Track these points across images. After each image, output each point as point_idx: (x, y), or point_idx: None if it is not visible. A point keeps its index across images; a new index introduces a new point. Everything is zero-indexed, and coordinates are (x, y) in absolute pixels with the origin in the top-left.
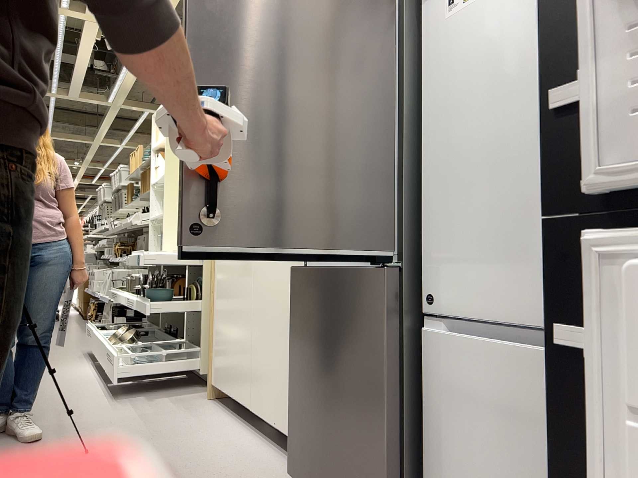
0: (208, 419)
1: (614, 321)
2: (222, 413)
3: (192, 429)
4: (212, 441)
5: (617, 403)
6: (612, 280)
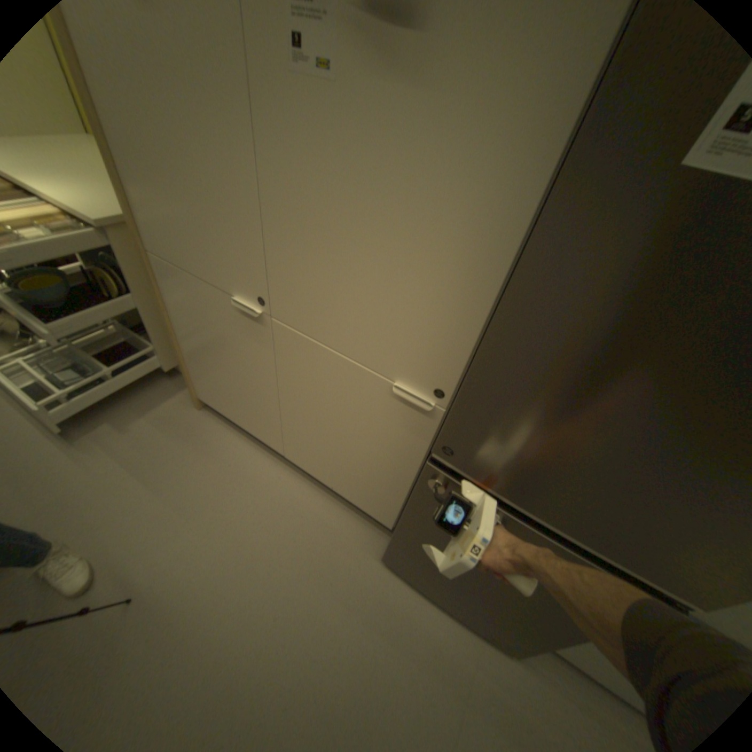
0: (226, 454)
1: None
2: (235, 438)
3: (222, 484)
4: (260, 502)
5: None
6: None
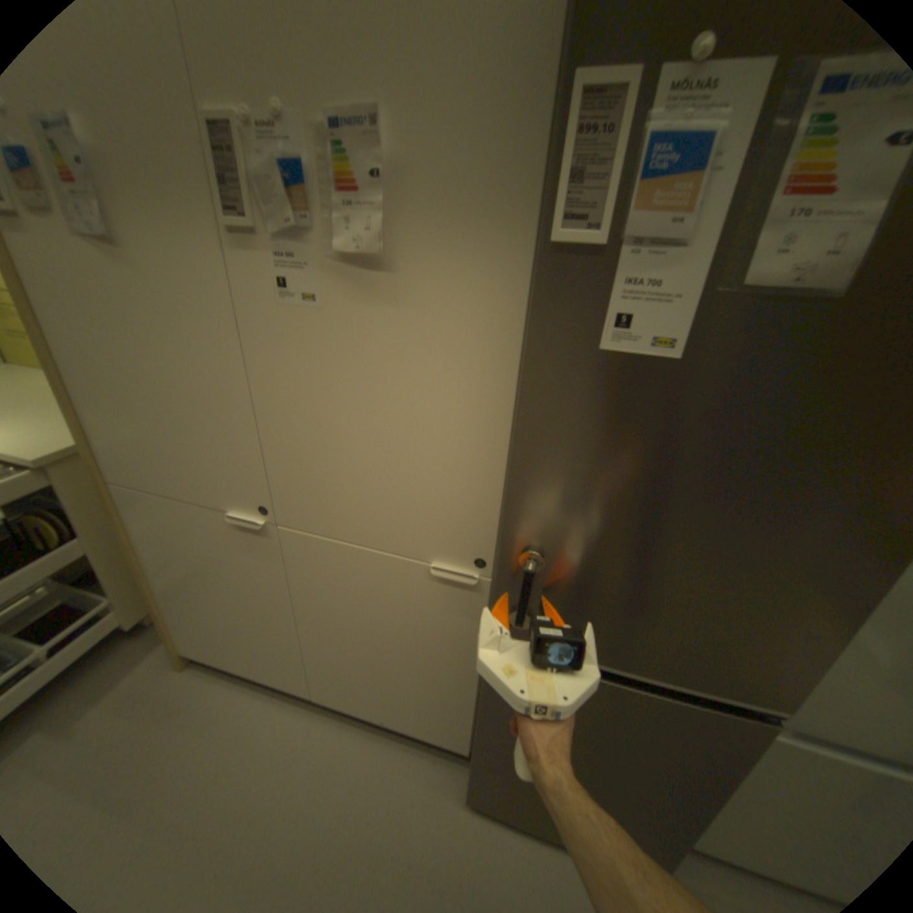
0: (227, 723)
1: None
2: (236, 695)
3: (227, 769)
4: (286, 778)
5: None
6: None
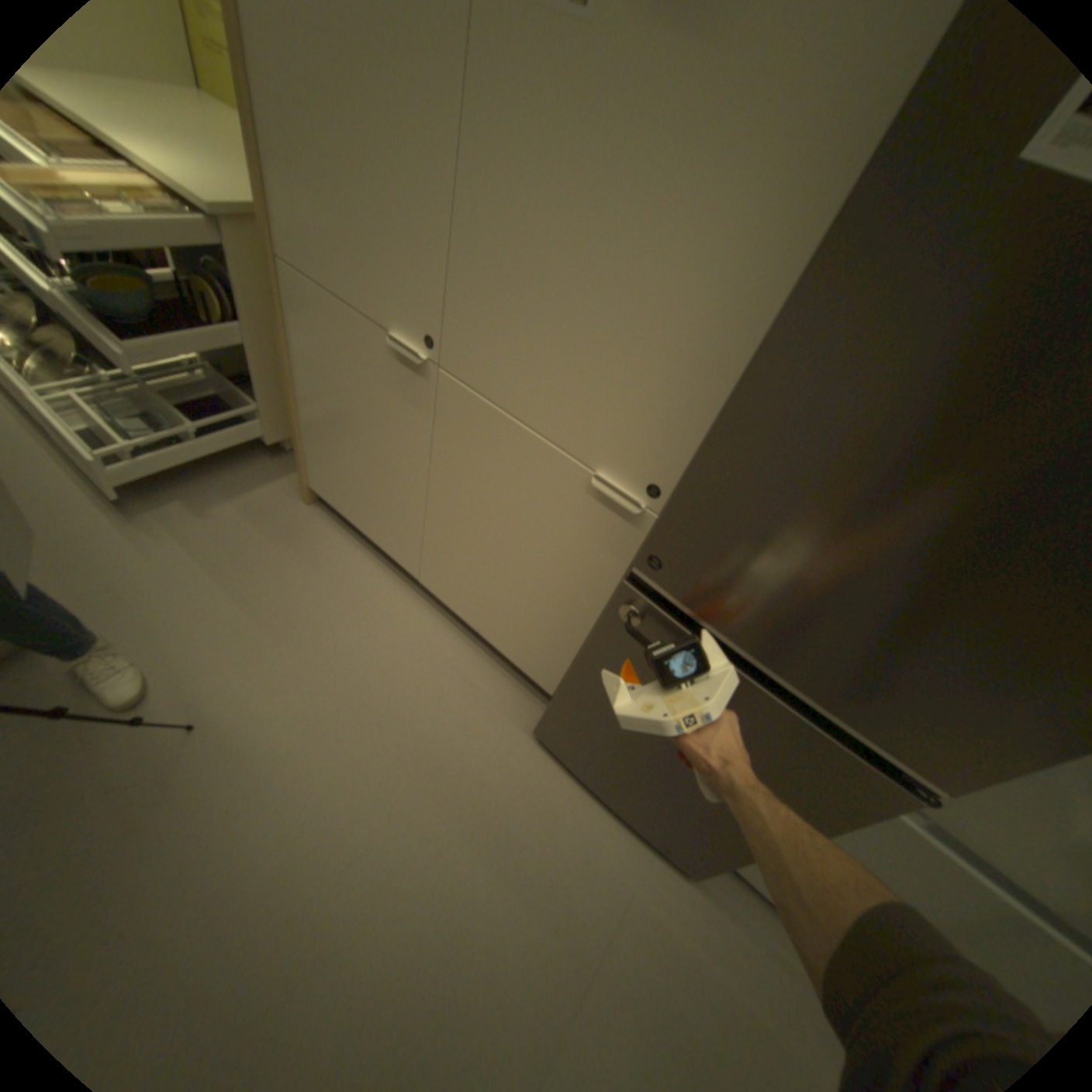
0: (340, 567)
1: None
2: (354, 548)
3: (330, 604)
4: (379, 635)
5: None
6: None
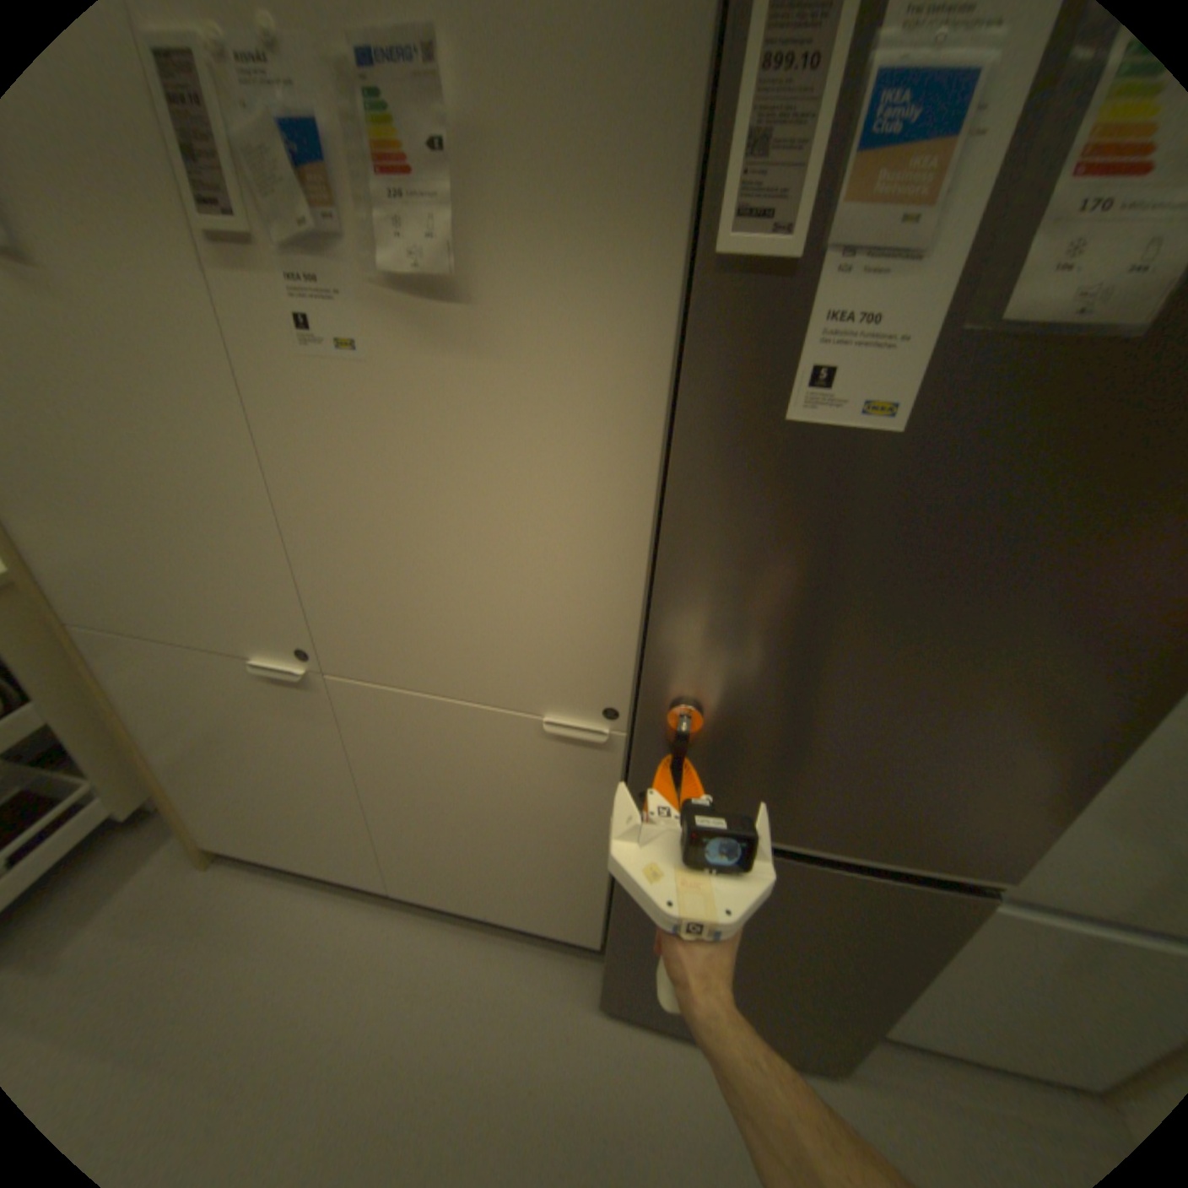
0: (275, 933)
1: None
2: (285, 896)
3: (280, 993)
4: (362, 998)
5: None
6: None
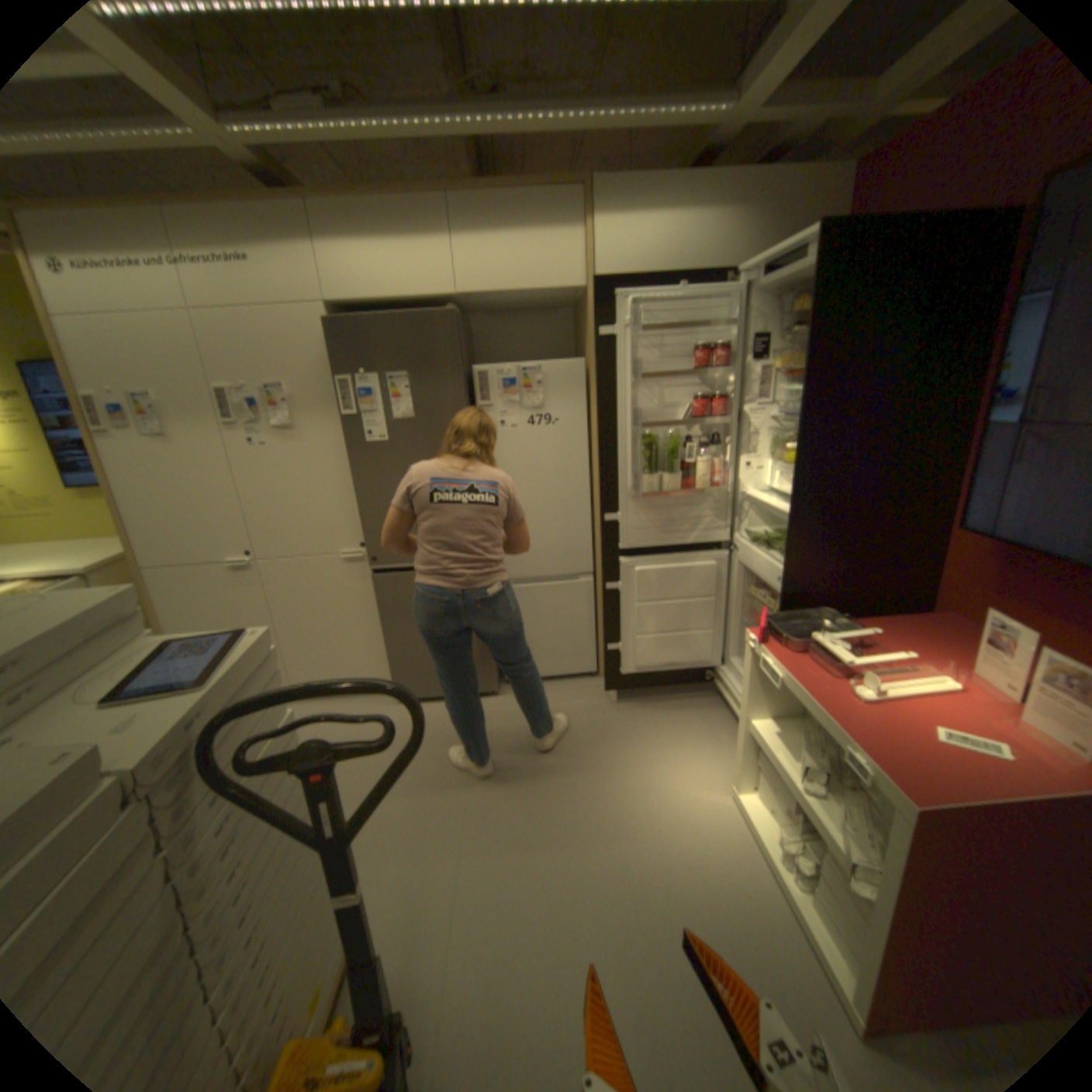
0: None
1: (623, 580)
2: None
3: None
4: None
5: (623, 598)
6: (623, 570)
